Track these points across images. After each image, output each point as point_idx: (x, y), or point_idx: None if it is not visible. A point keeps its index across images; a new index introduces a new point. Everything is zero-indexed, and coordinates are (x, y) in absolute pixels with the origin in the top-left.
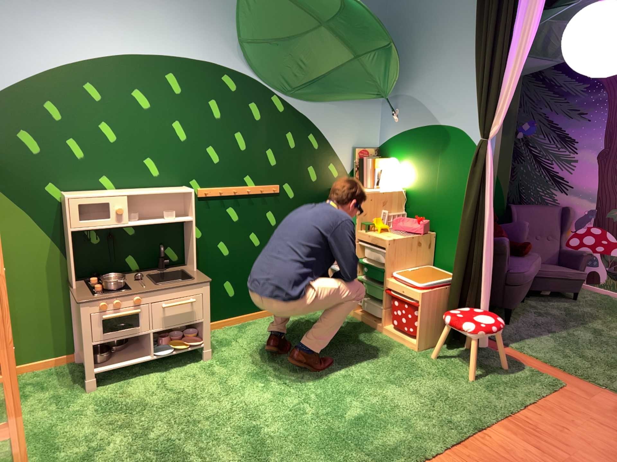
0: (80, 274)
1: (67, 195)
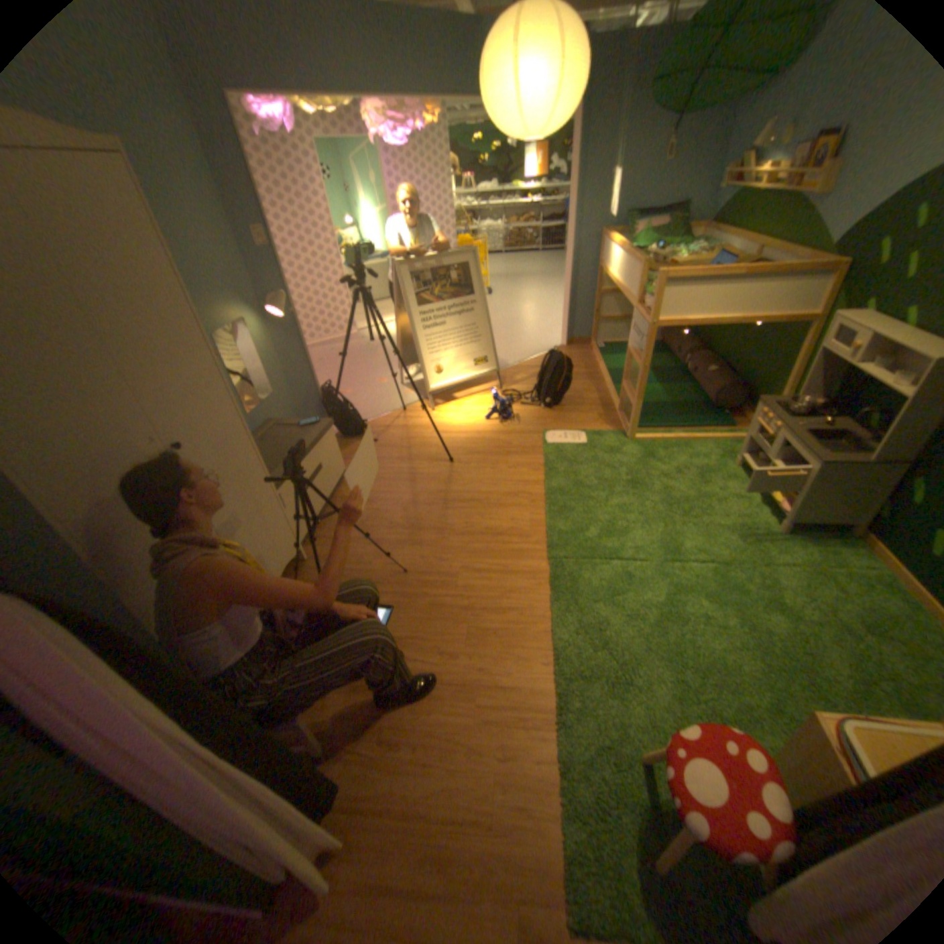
0: (837, 398)
1: (841, 312)
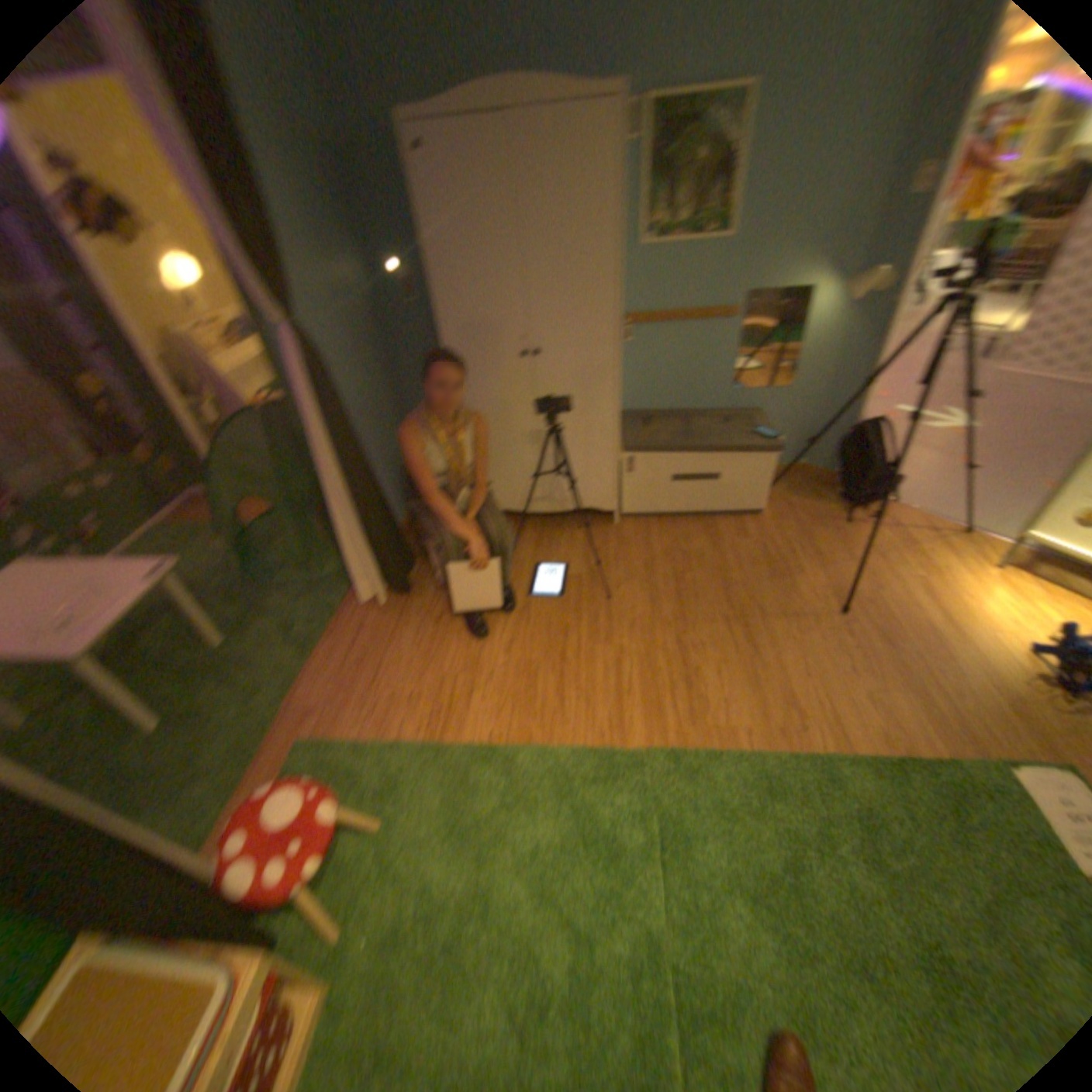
0: None
1: None
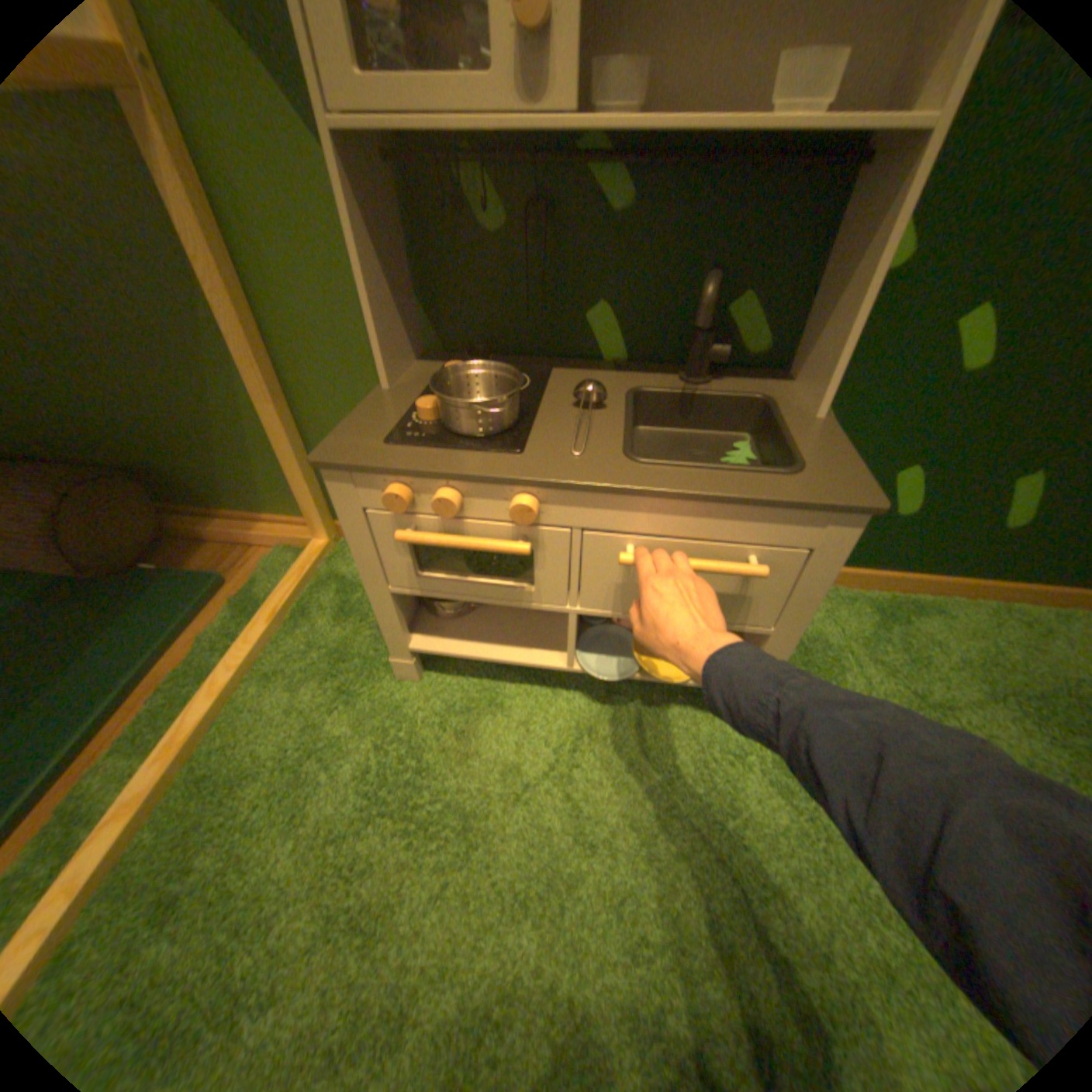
0: (451, 340)
1: None
